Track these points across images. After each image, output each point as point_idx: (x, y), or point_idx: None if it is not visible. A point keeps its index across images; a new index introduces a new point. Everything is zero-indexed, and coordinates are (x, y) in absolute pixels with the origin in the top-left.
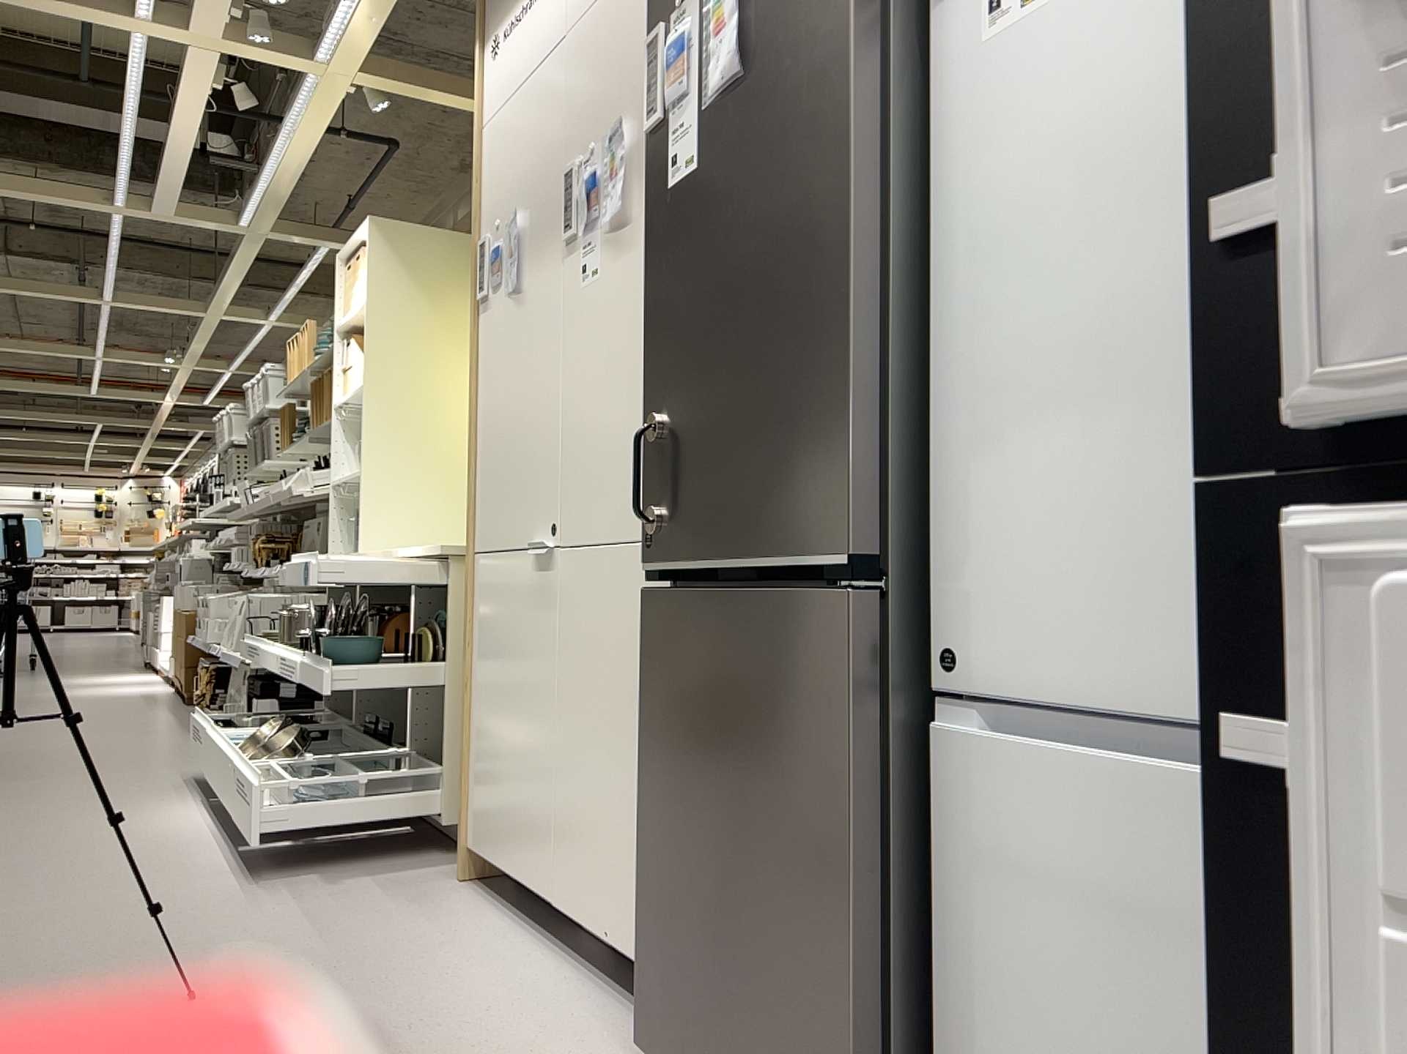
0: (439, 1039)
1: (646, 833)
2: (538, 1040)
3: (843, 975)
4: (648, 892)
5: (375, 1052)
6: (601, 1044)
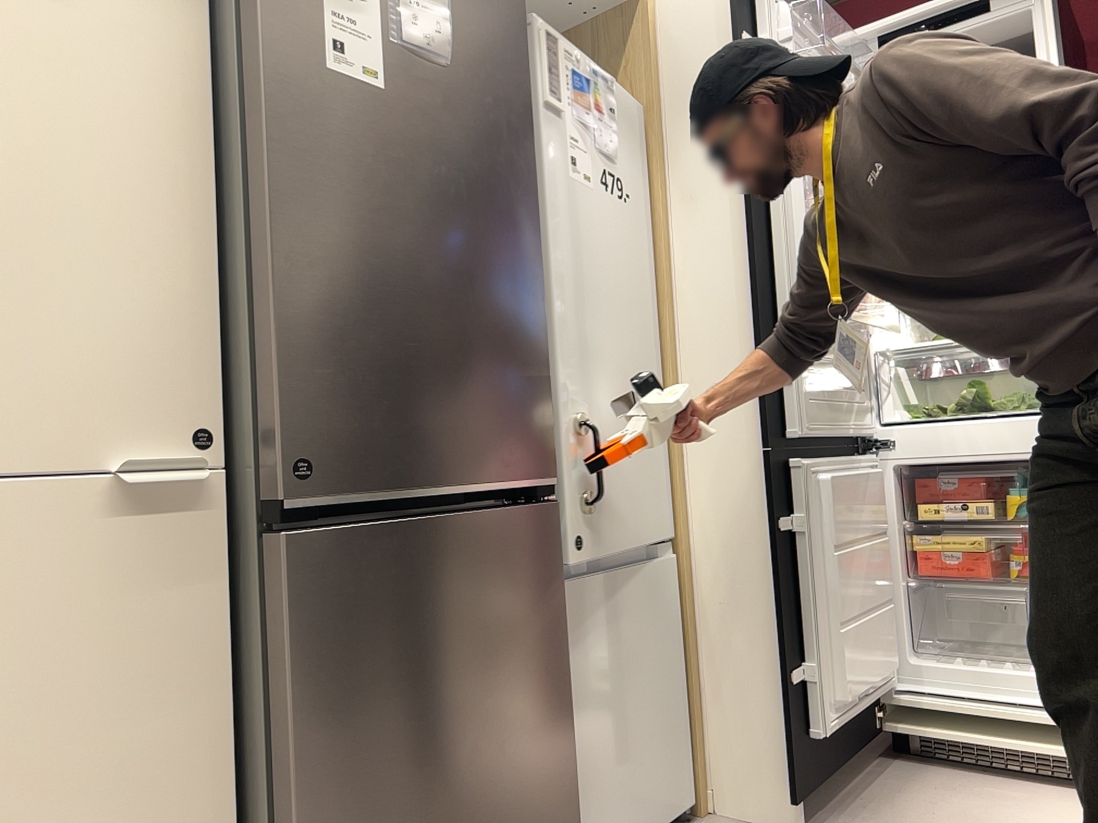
0: None
1: None
2: None
3: (562, 763)
4: None
5: None
6: None
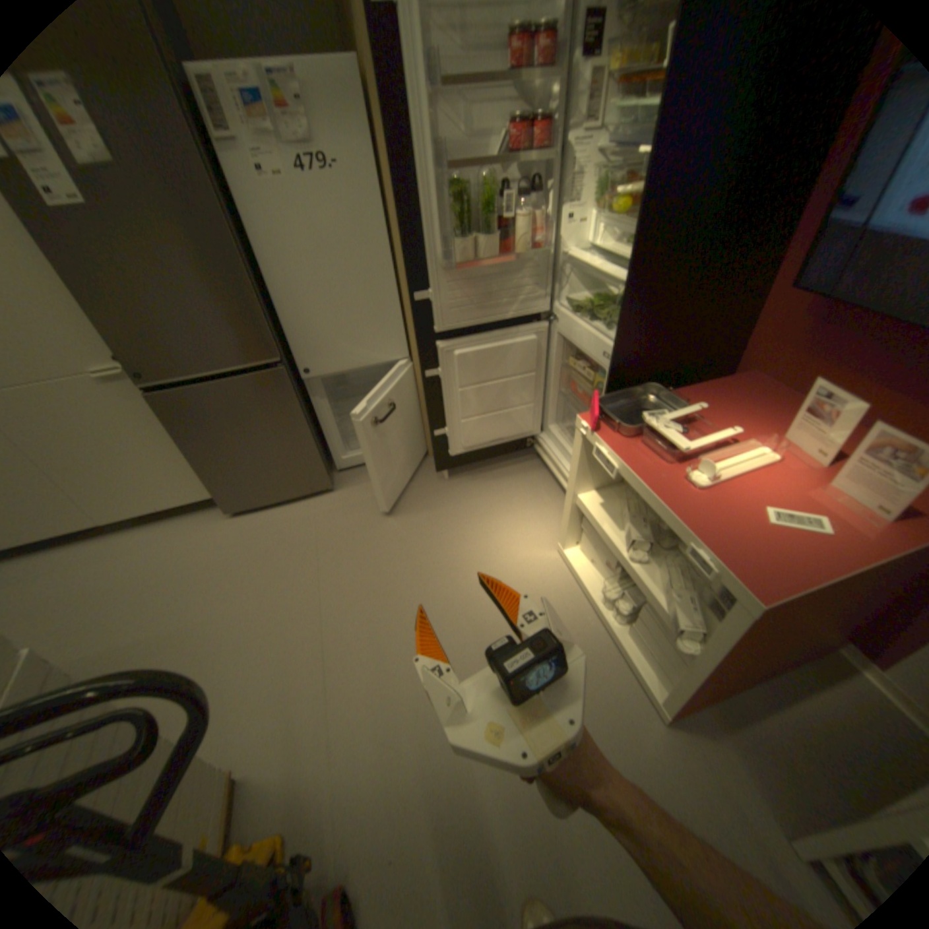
0: (158, 571)
1: (197, 464)
2: (185, 542)
3: (310, 448)
4: (206, 478)
5: (151, 590)
6: (202, 527)
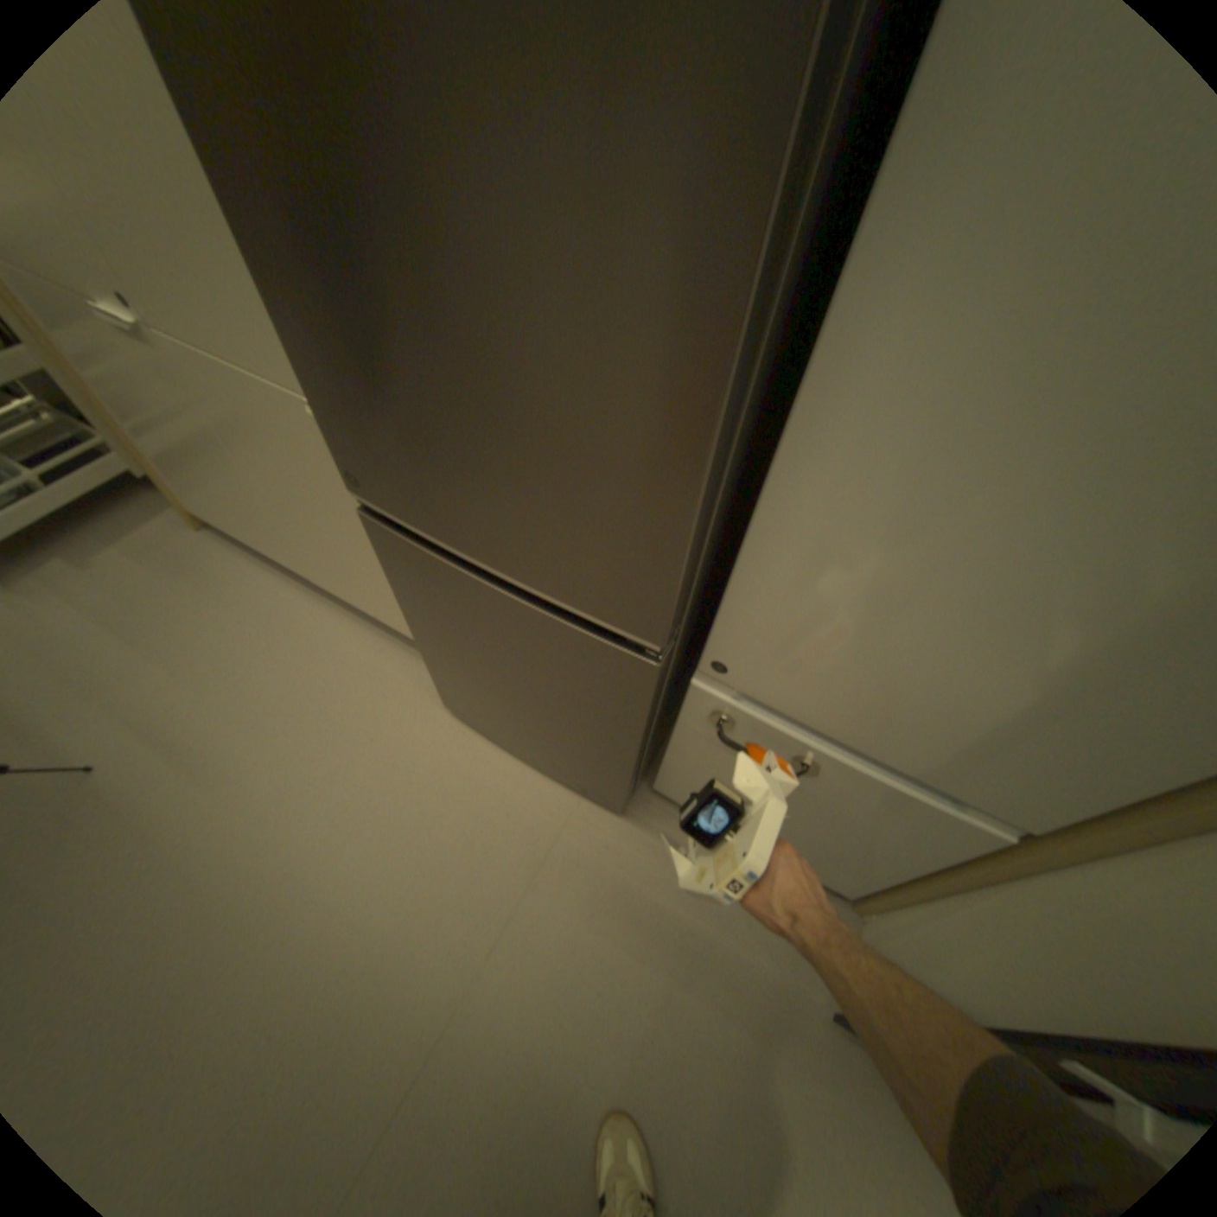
0: (309, 727)
1: (424, 640)
2: (374, 701)
3: (620, 764)
4: (434, 659)
5: (275, 760)
6: (412, 690)
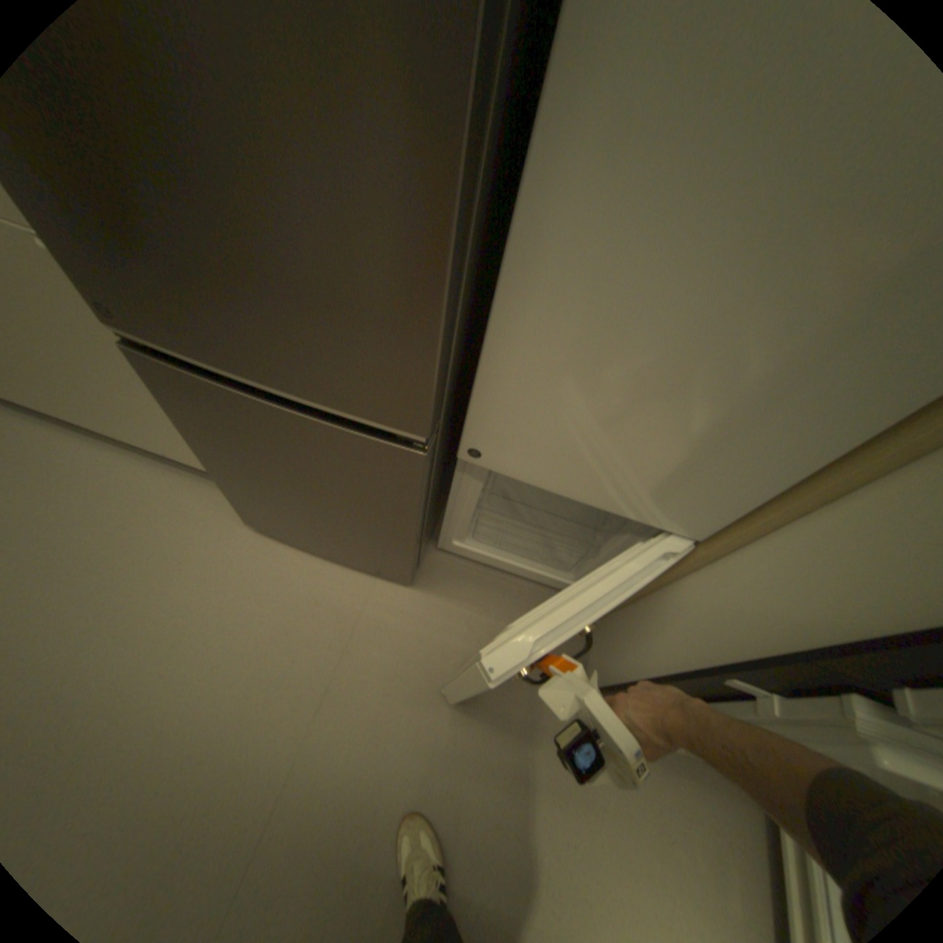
0: (114, 562)
1: (214, 467)
2: (176, 530)
3: (404, 545)
4: (228, 484)
5: (83, 596)
6: (213, 515)
